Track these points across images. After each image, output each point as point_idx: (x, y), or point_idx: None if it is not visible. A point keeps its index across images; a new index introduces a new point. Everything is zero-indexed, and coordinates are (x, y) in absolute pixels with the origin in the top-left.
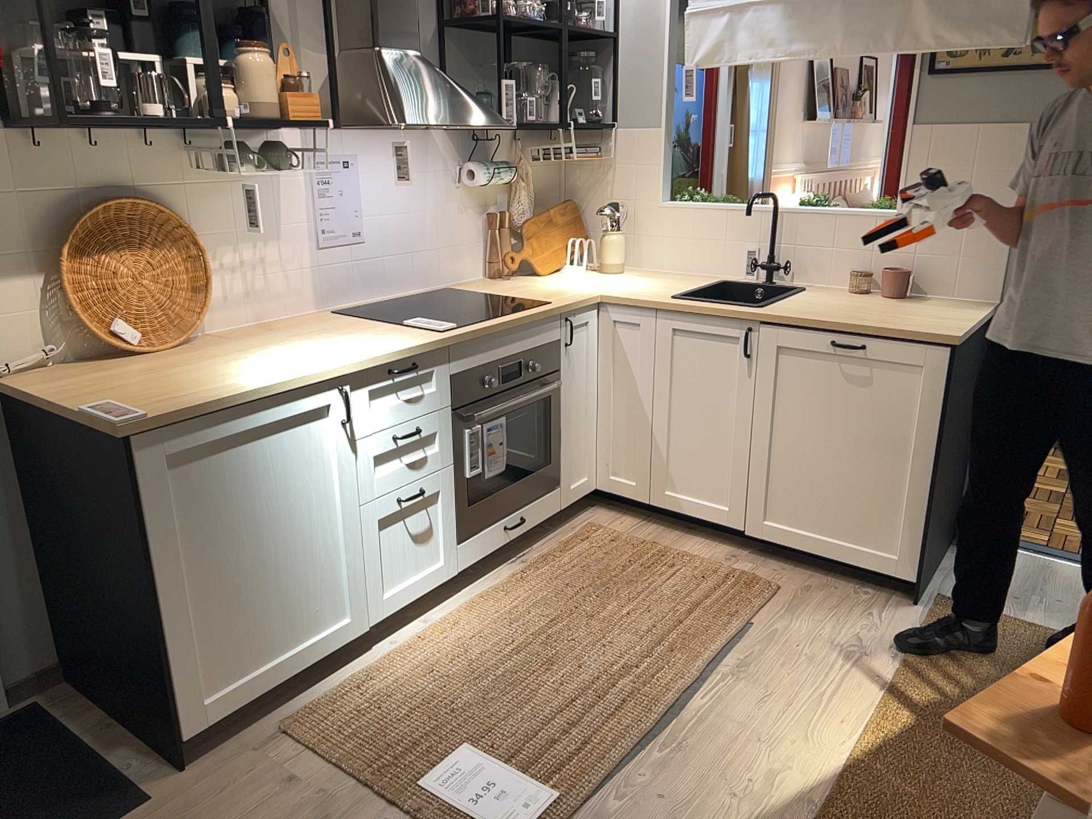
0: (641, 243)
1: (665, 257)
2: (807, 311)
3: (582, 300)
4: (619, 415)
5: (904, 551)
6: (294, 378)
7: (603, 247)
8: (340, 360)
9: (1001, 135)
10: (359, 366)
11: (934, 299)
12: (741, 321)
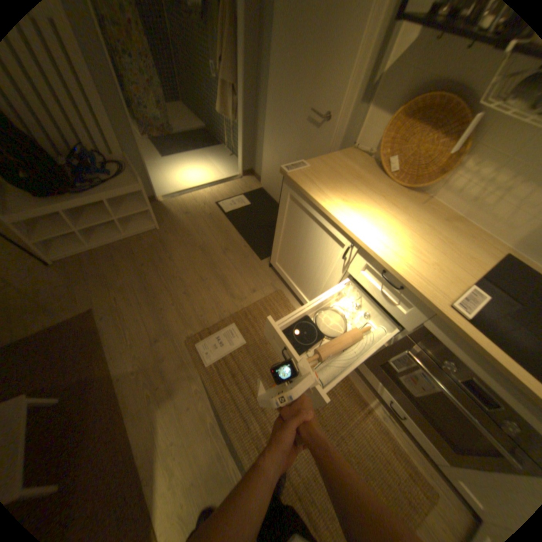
0: None
1: None
2: None
3: None
4: None
5: None
6: (336, 217)
7: None
8: (370, 238)
9: None
10: (366, 249)
11: None
12: None
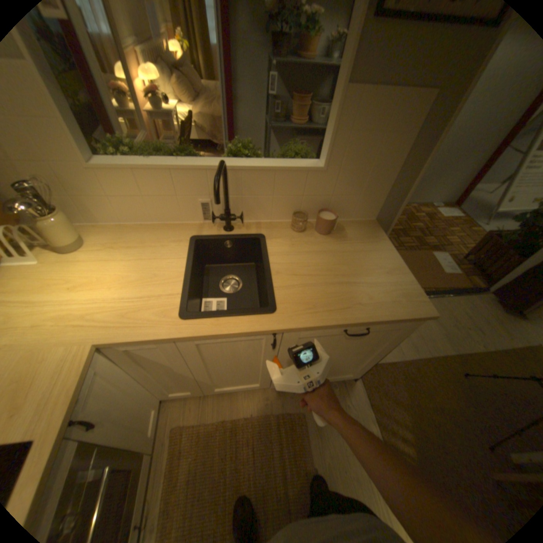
0: (82, 203)
1: (116, 213)
2: (310, 301)
3: (73, 388)
4: (158, 379)
5: (355, 374)
6: None
7: (40, 232)
8: None
9: (413, 100)
10: None
11: (342, 226)
12: (263, 331)
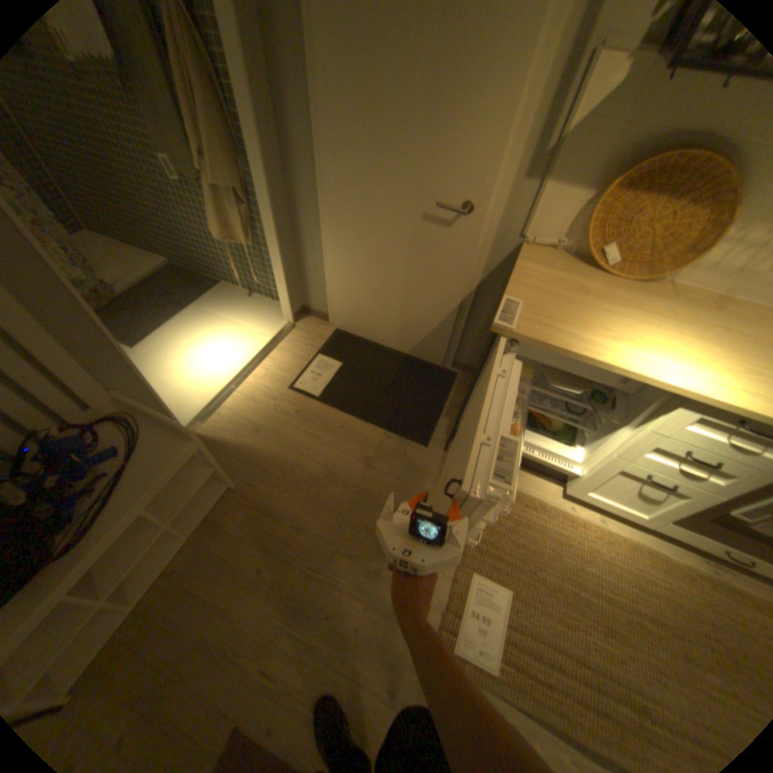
0: None
1: None
2: None
3: None
4: None
5: None
6: (640, 372)
7: None
8: (704, 384)
9: None
10: (712, 403)
11: None
12: None
